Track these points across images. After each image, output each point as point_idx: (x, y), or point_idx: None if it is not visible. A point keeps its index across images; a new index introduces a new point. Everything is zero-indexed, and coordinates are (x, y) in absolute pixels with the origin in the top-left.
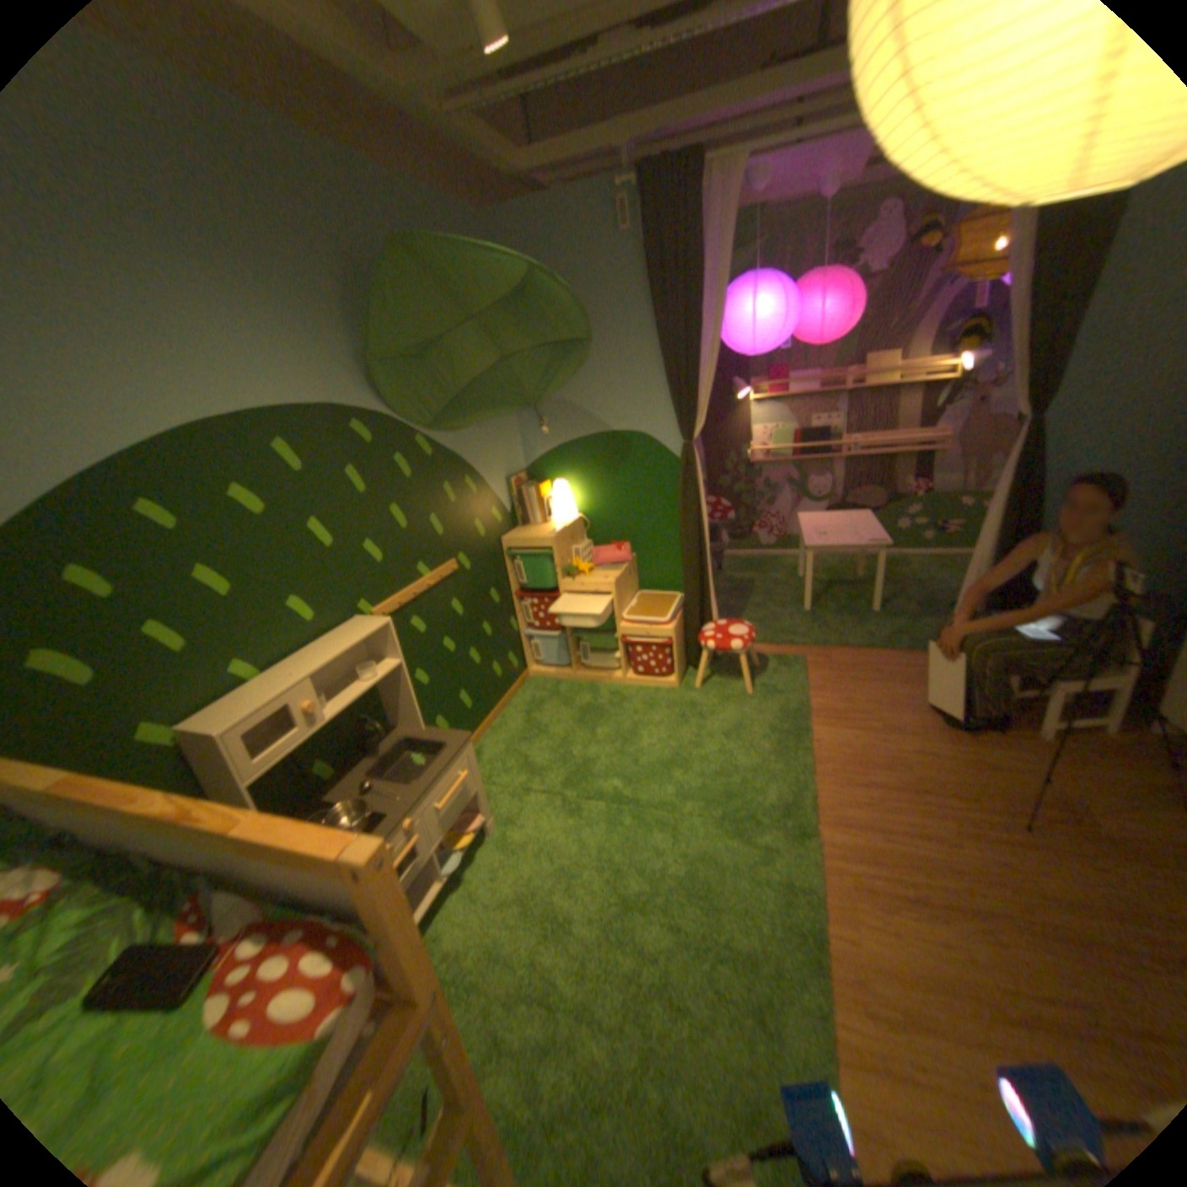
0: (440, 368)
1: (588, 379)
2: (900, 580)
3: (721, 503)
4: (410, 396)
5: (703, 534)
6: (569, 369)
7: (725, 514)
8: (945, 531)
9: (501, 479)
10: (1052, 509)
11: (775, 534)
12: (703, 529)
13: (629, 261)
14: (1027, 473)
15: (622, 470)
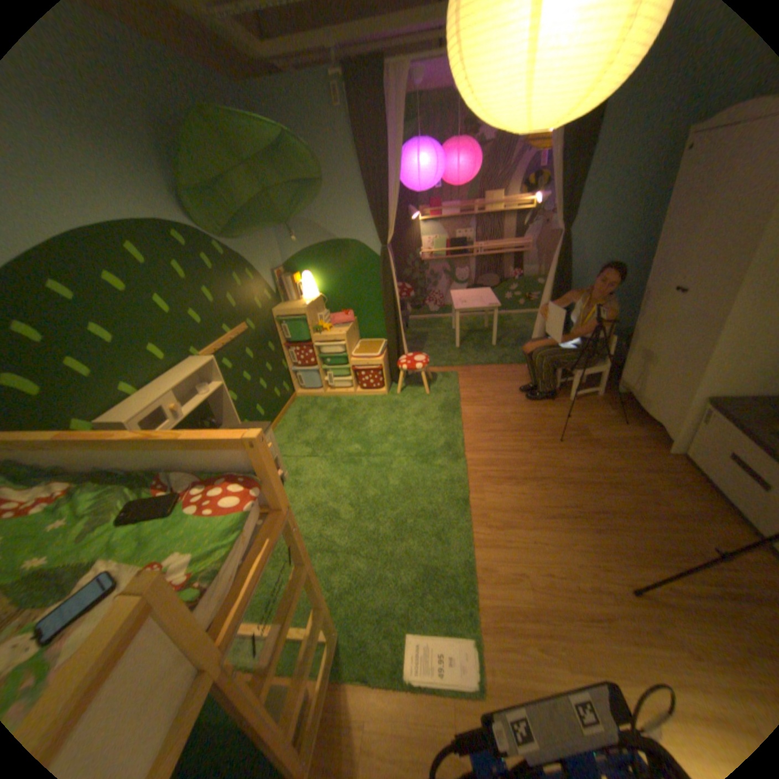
0: (224, 196)
1: (319, 205)
2: (506, 327)
3: (405, 287)
4: (206, 214)
5: (396, 303)
6: (308, 198)
7: (408, 293)
8: (530, 299)
9: (268, 271)
10: (575, 281)
11: (438, 305)
12: (396, 299)
13: (341, 127)
14: (562, 262)
15: (345, 265)
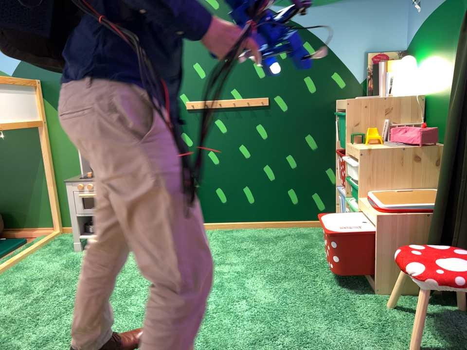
0: None
1: None
2: None
3: None
4: None
5: None
6: None
7: None
8: None
9: (355, 51)
10: None
11: None
12: None
13: None
14: None
15: (452, 39)
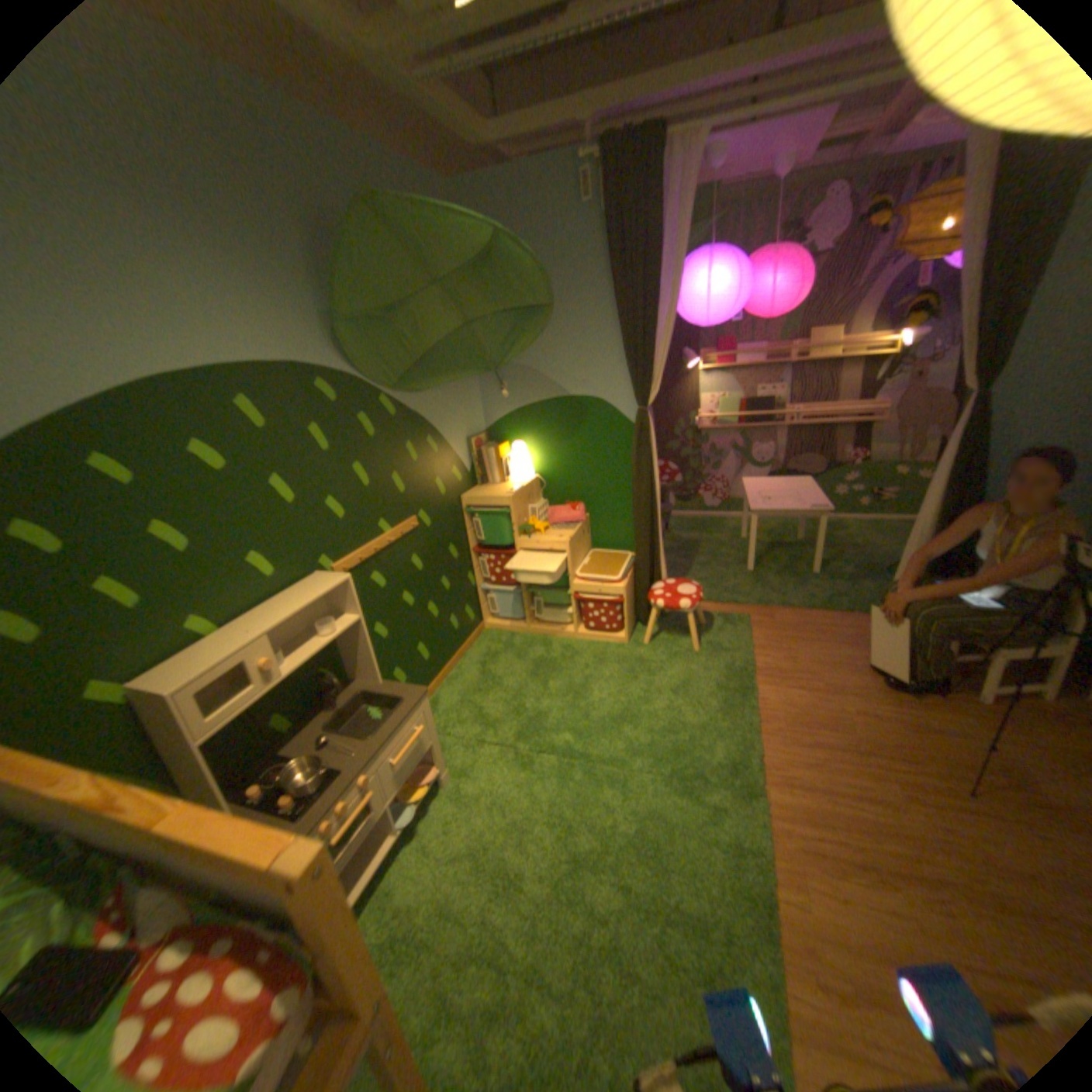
0: (405, 331)
1: (547, 346)
2: (839, 543)
3: (669, 467)
4: (376, 357)
5: (655, 497)
6: (530, 335)
7: (673, 477)
8: (881, 498)
9: (463, 439)
10: (994, 481)
11: (720, 497)
12: (655, 492)
13: (590, 232)
14: (973, 446)
15: (578, 434)
